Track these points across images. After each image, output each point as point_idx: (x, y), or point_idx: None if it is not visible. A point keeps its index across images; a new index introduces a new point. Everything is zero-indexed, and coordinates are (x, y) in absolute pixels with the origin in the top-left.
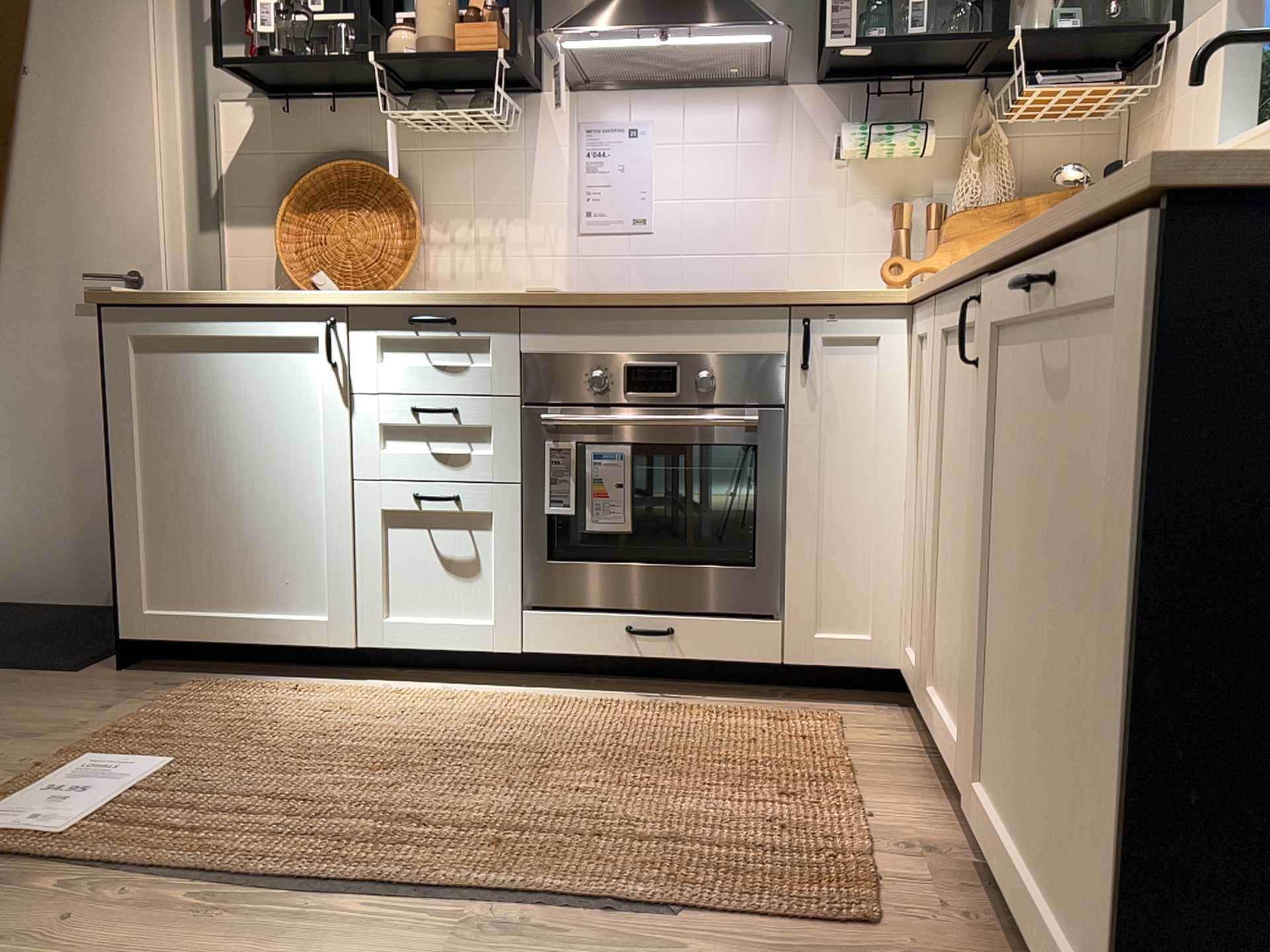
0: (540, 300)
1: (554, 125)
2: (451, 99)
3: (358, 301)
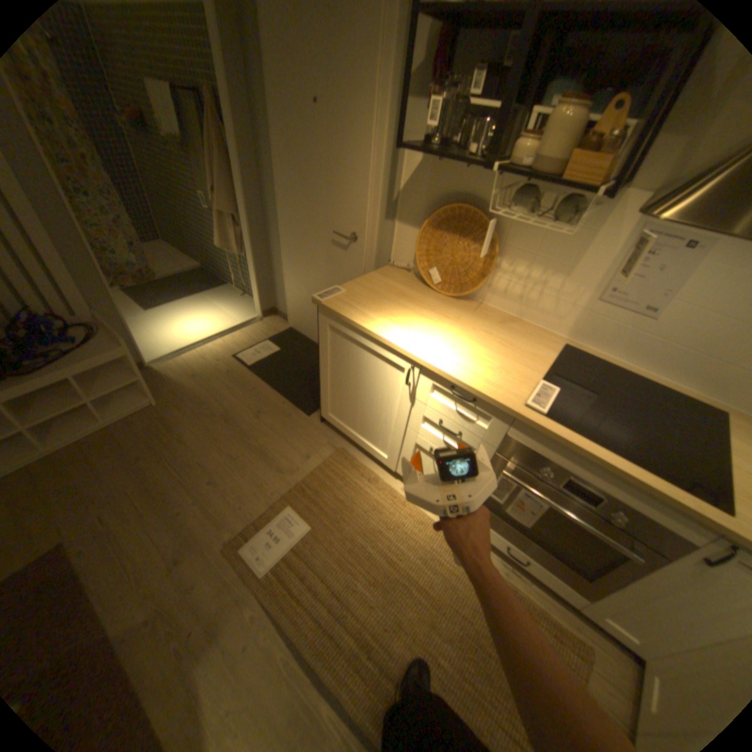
0: (532, 424)
1: (627, 217)
2: (553, 182)
3: (428, 366)
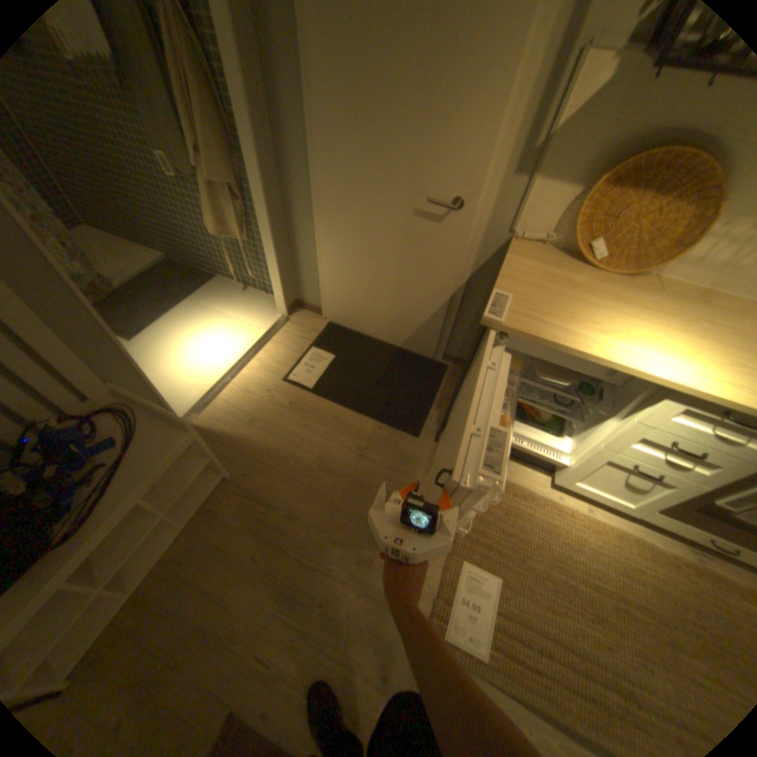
0: None
1: None
2: None
3: (698, 394)
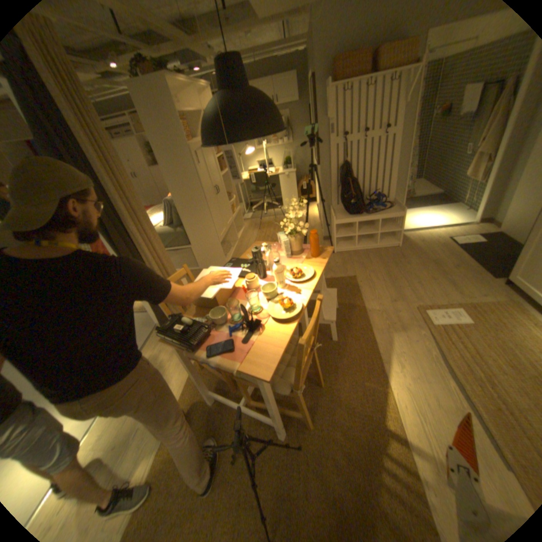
0: None
1: None
2: None
3: None
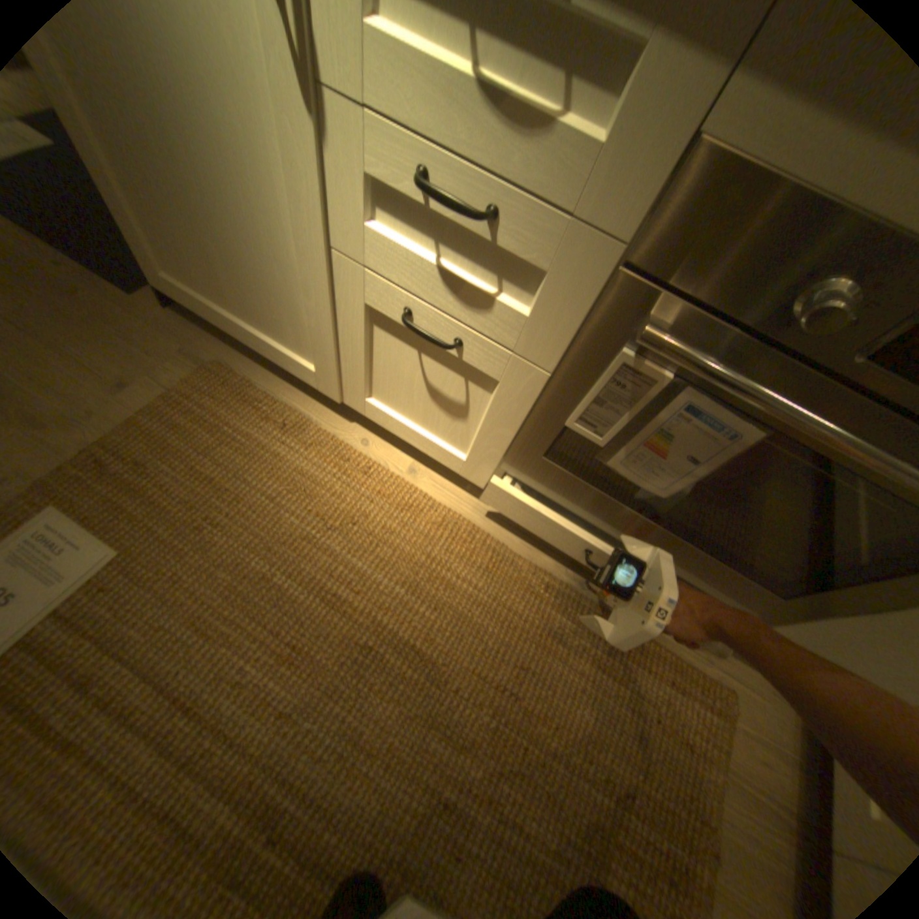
0: None
1: None
2: None
3: None
